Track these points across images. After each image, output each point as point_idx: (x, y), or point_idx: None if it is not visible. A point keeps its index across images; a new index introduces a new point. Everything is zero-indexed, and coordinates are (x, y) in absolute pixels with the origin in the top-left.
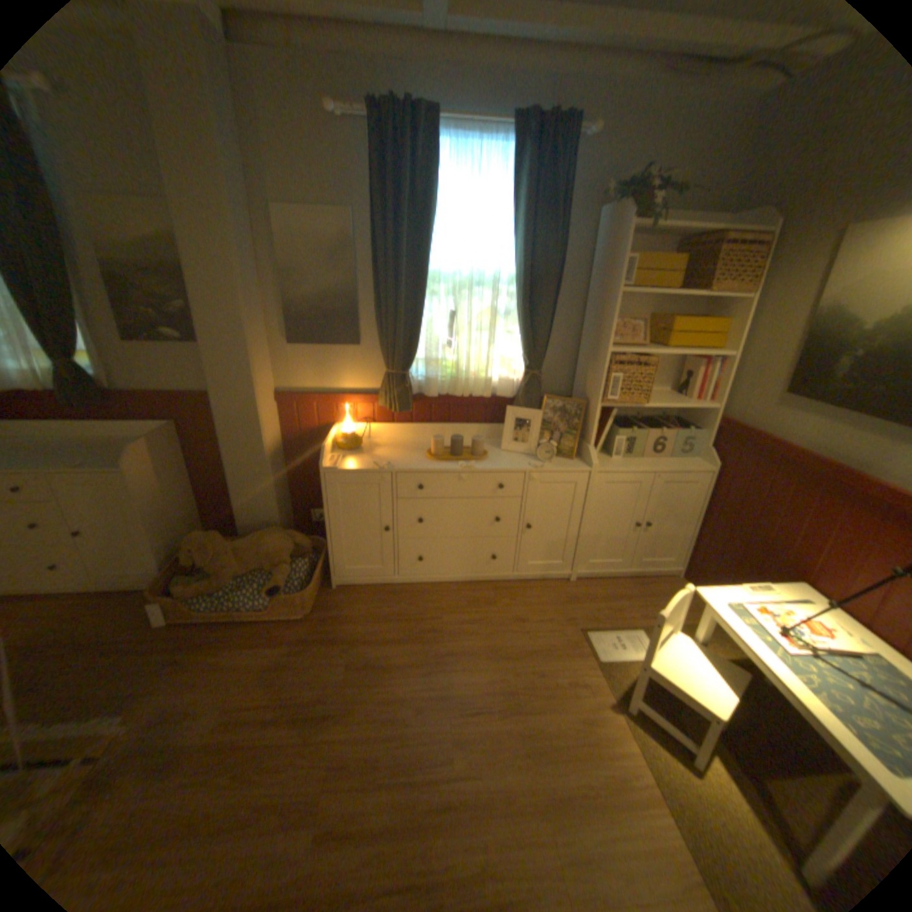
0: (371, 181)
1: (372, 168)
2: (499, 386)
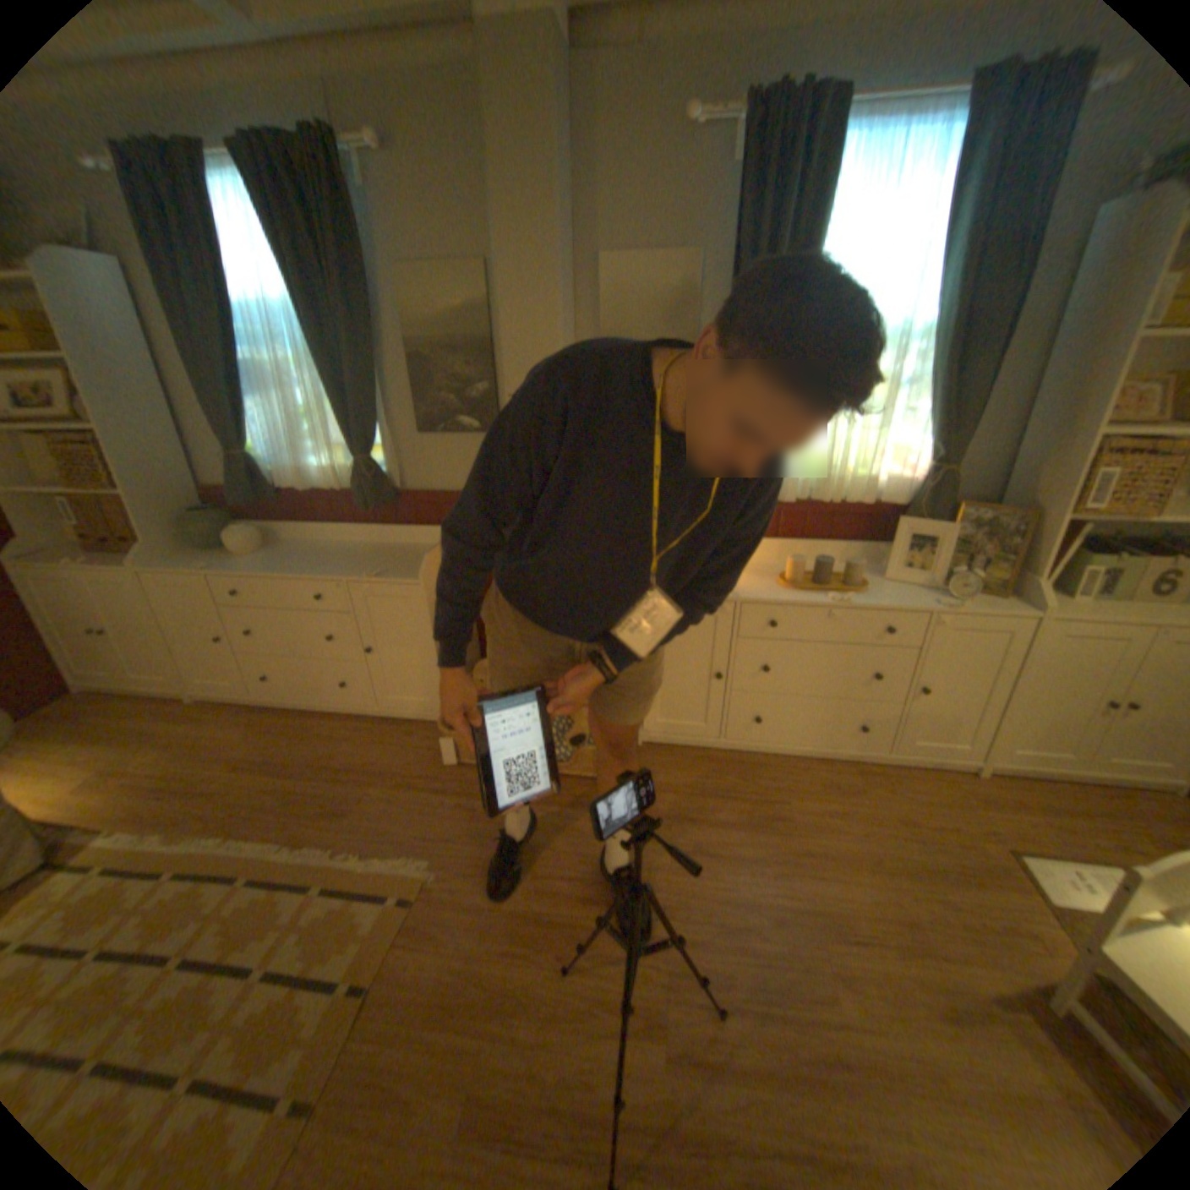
0: (740, 206)
1: (743, 187)
2: (886, 487)
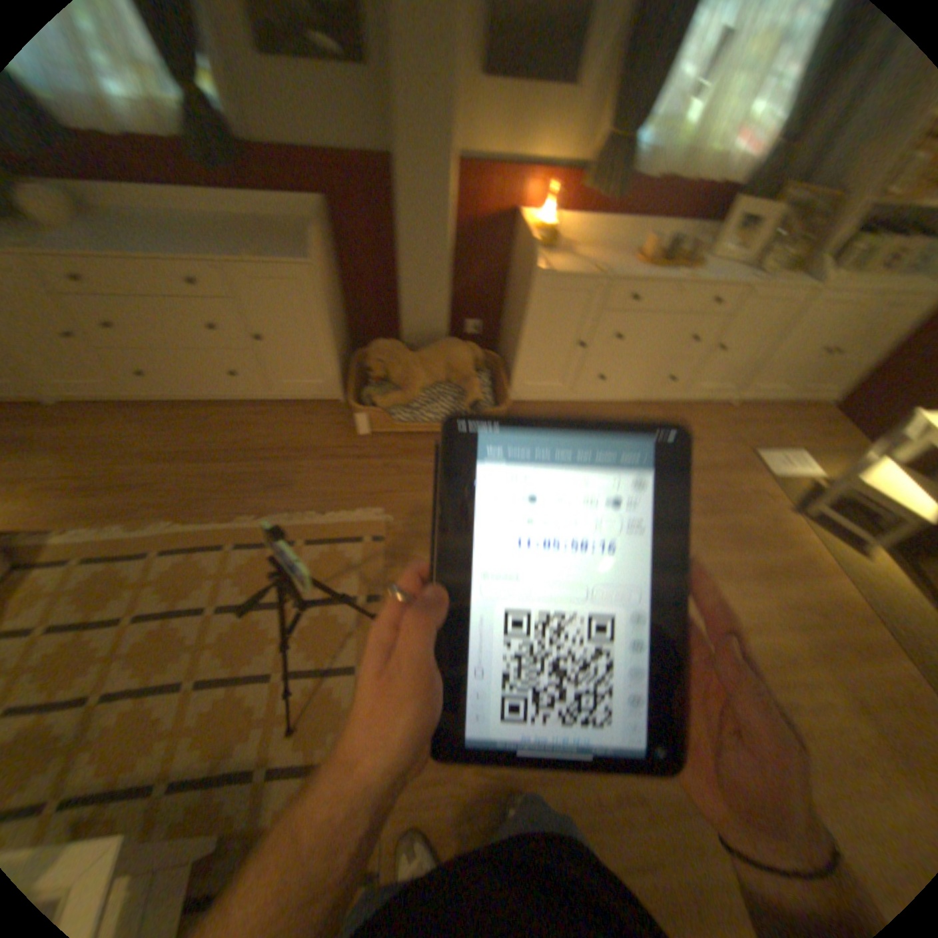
0: None
1: None
2: (730, 166)
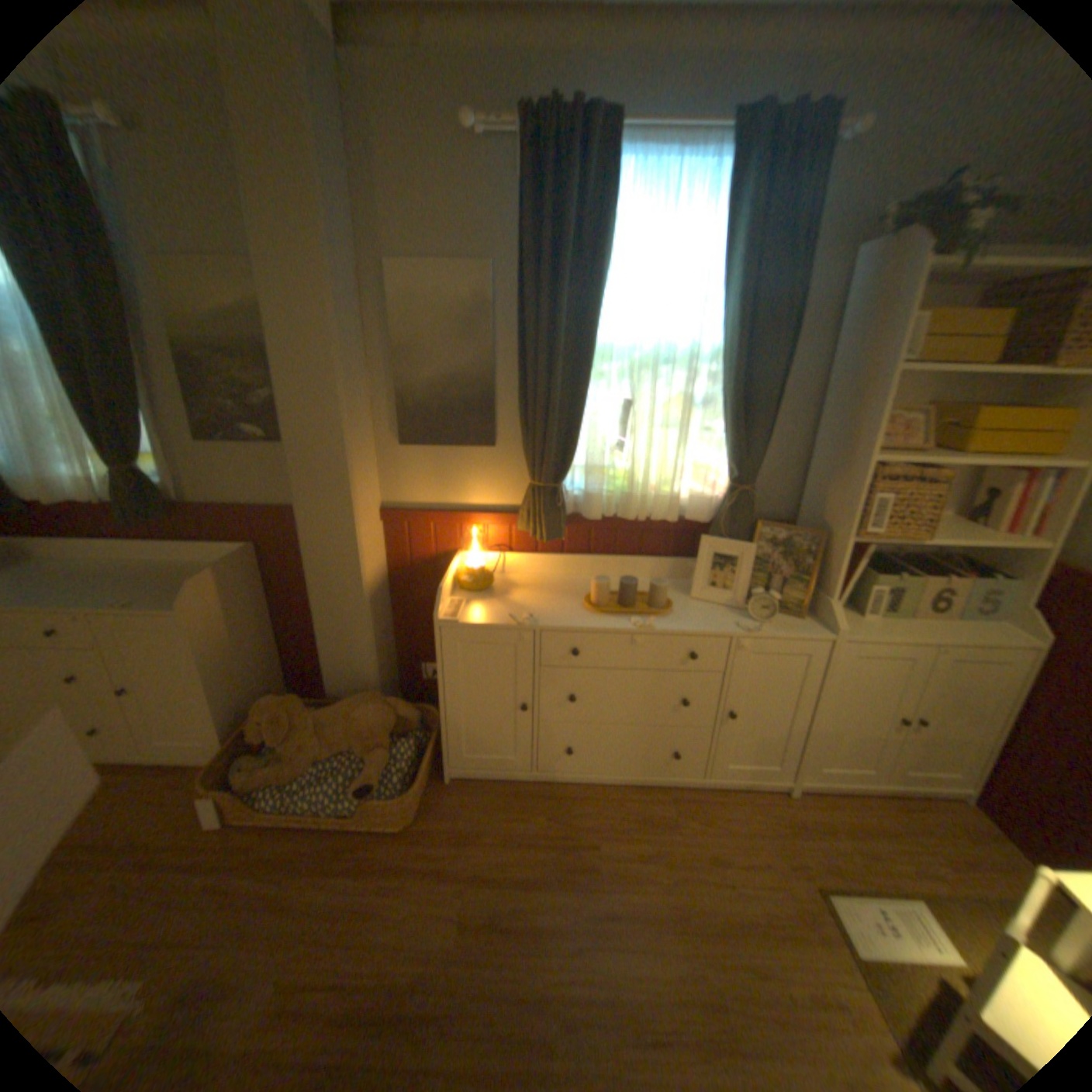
0: (522, 220)
1: (524, 201)
2: (690, 504)
